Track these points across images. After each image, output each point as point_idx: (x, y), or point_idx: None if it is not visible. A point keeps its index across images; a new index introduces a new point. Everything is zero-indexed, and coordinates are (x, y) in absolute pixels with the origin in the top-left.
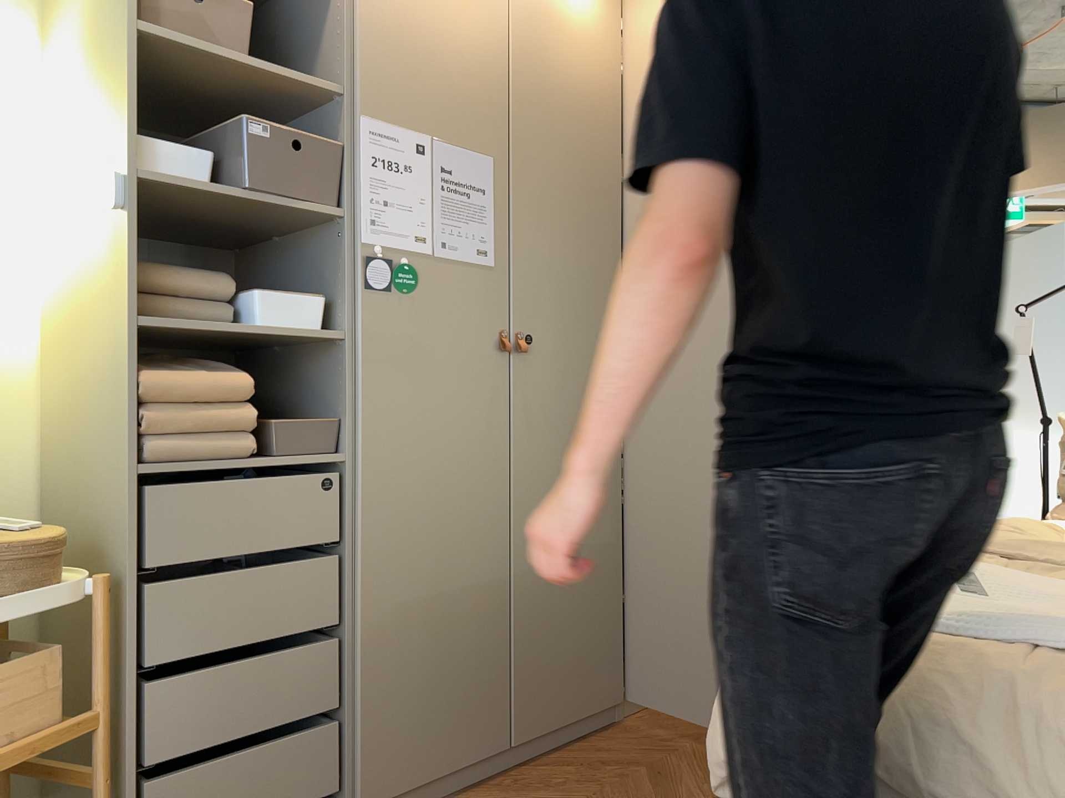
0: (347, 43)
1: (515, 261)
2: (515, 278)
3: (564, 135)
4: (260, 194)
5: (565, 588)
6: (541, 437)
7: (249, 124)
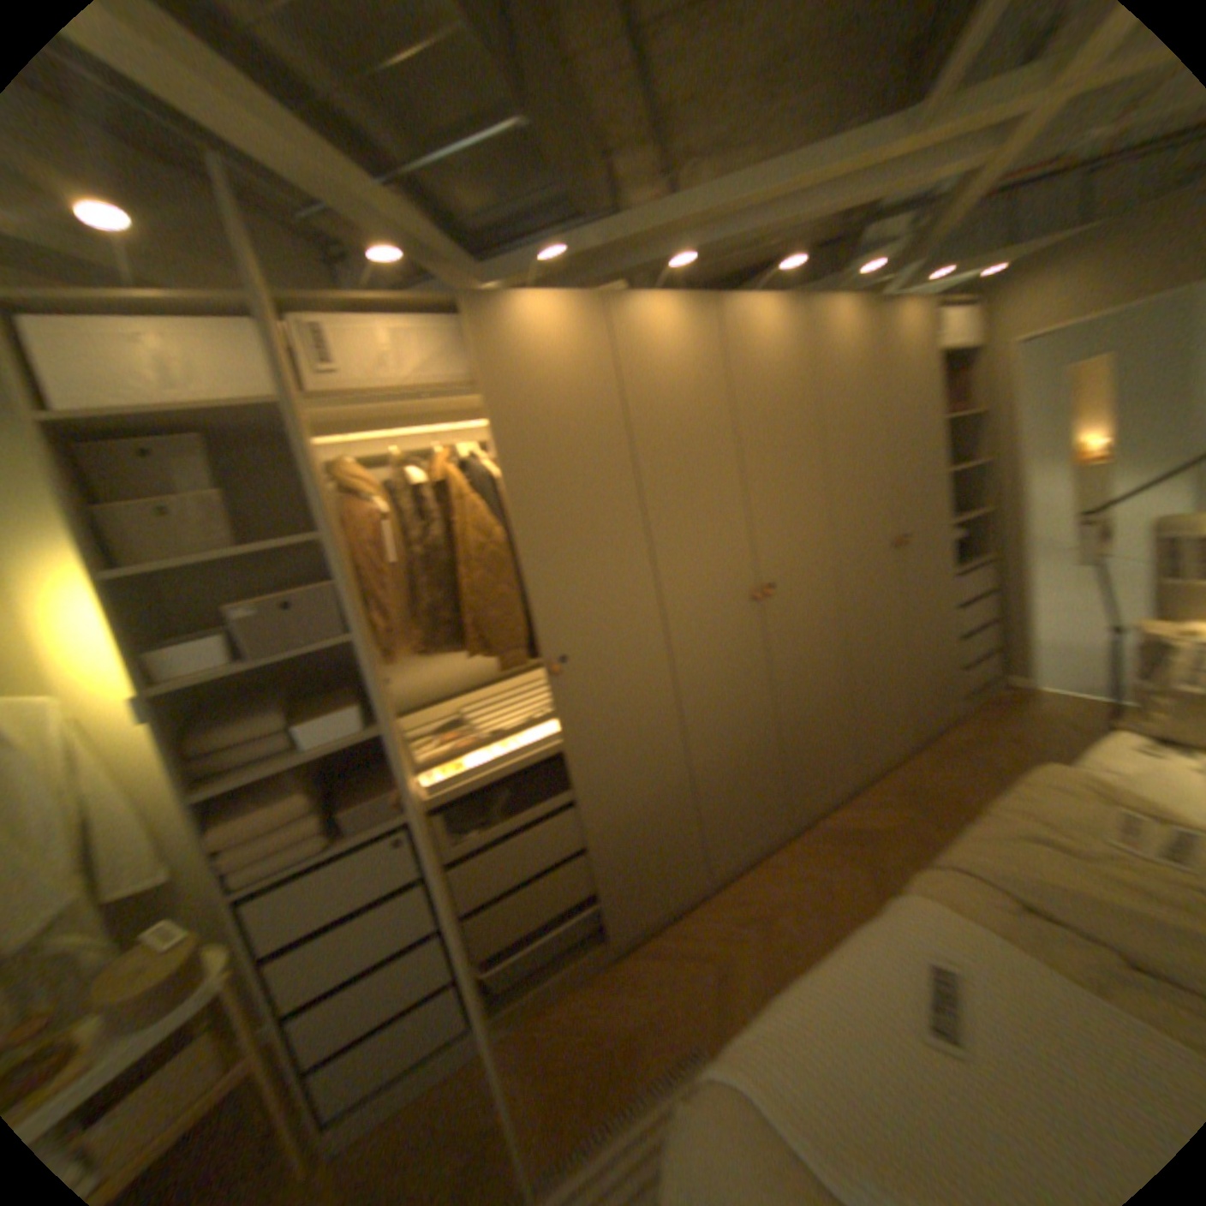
0: (314, 491)
1: (535, 602)
2: (539, 616)
3: (564, 468)
4: (270, 658)
5: (640, 829)
6: (593, 730)
7: (236, 612)
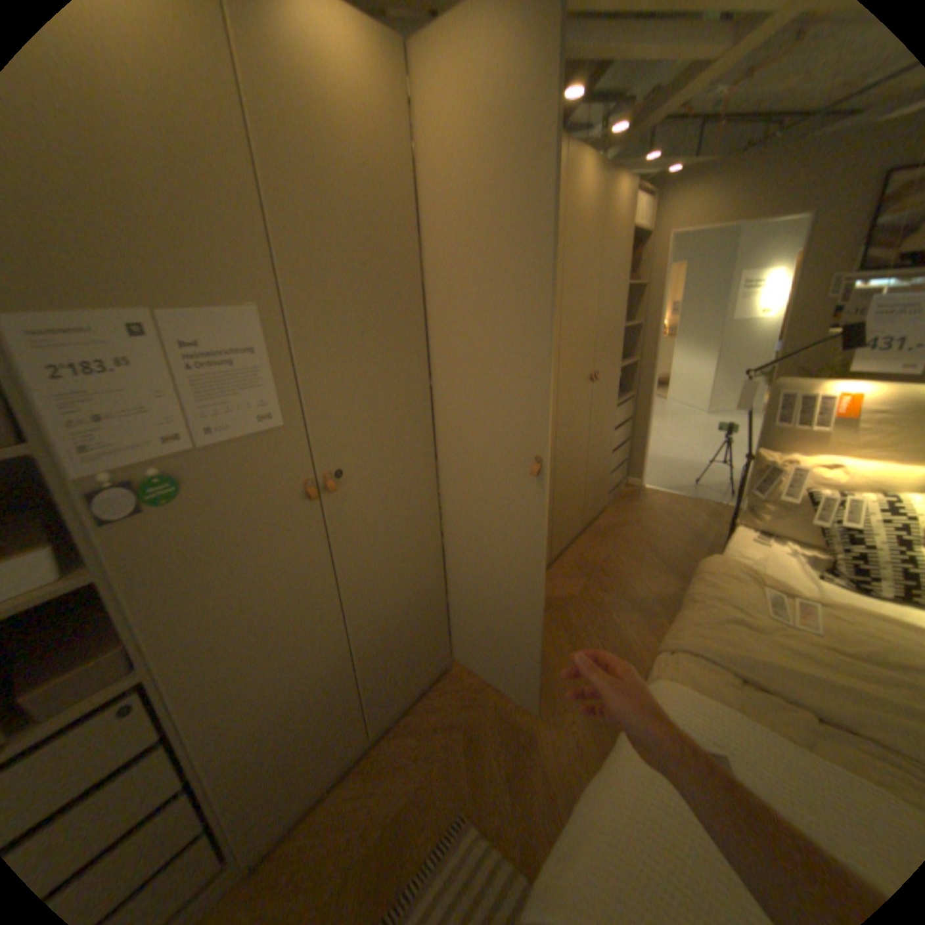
0: None
1: (309, 409)
2: (313, 426)
3: (349, 254)
4: None
5: (399, 628)
6: (363, 545)
7: None
